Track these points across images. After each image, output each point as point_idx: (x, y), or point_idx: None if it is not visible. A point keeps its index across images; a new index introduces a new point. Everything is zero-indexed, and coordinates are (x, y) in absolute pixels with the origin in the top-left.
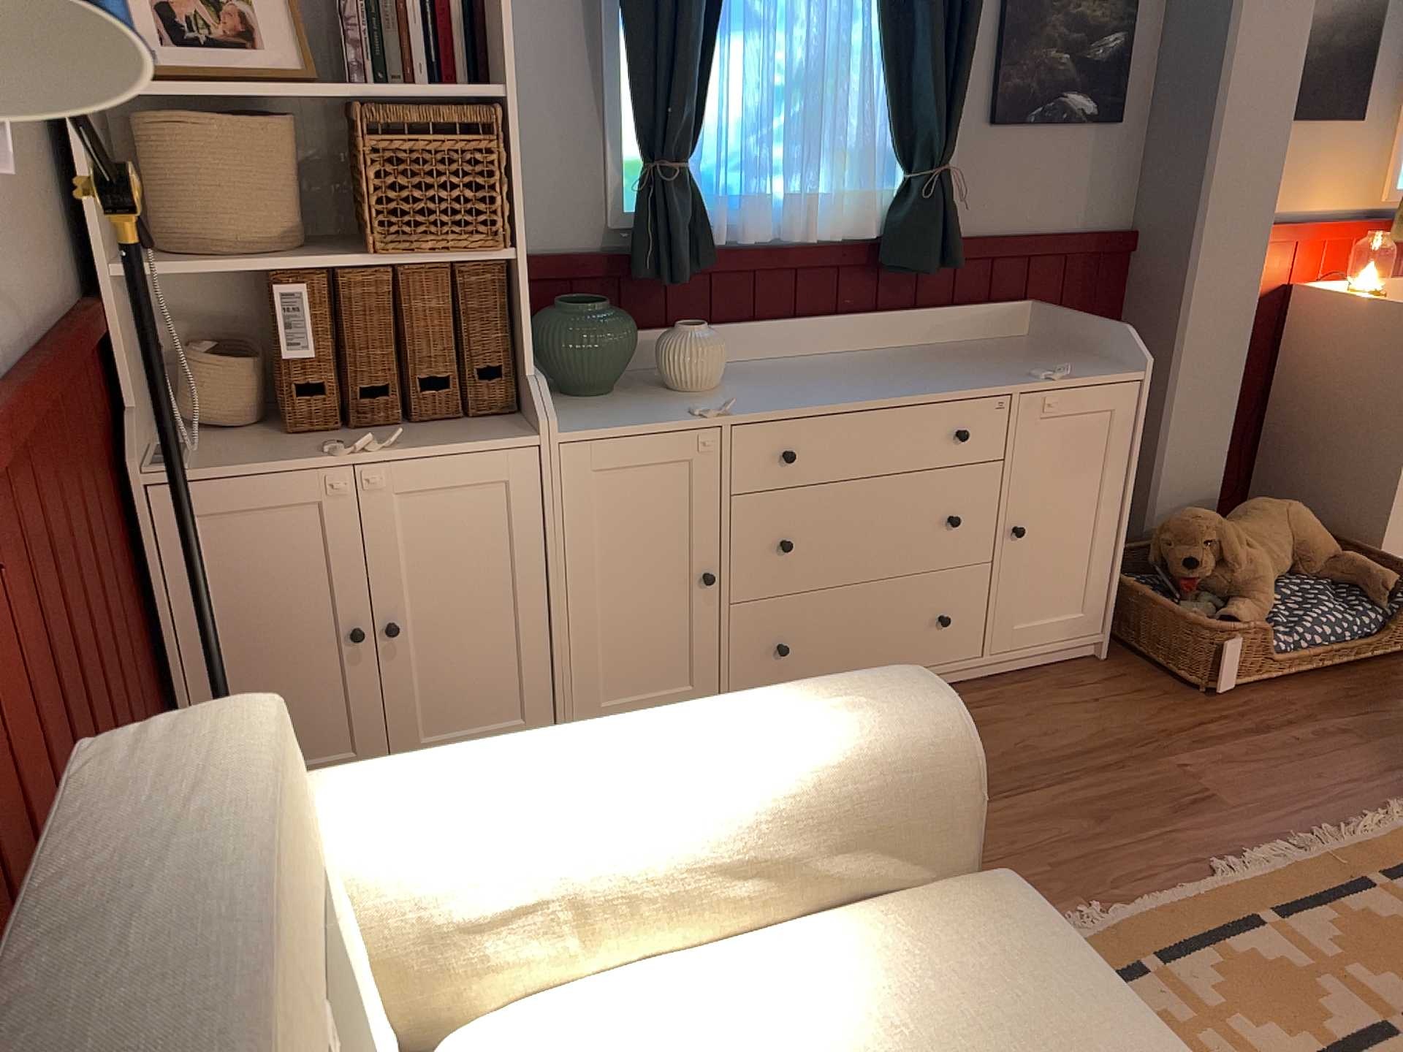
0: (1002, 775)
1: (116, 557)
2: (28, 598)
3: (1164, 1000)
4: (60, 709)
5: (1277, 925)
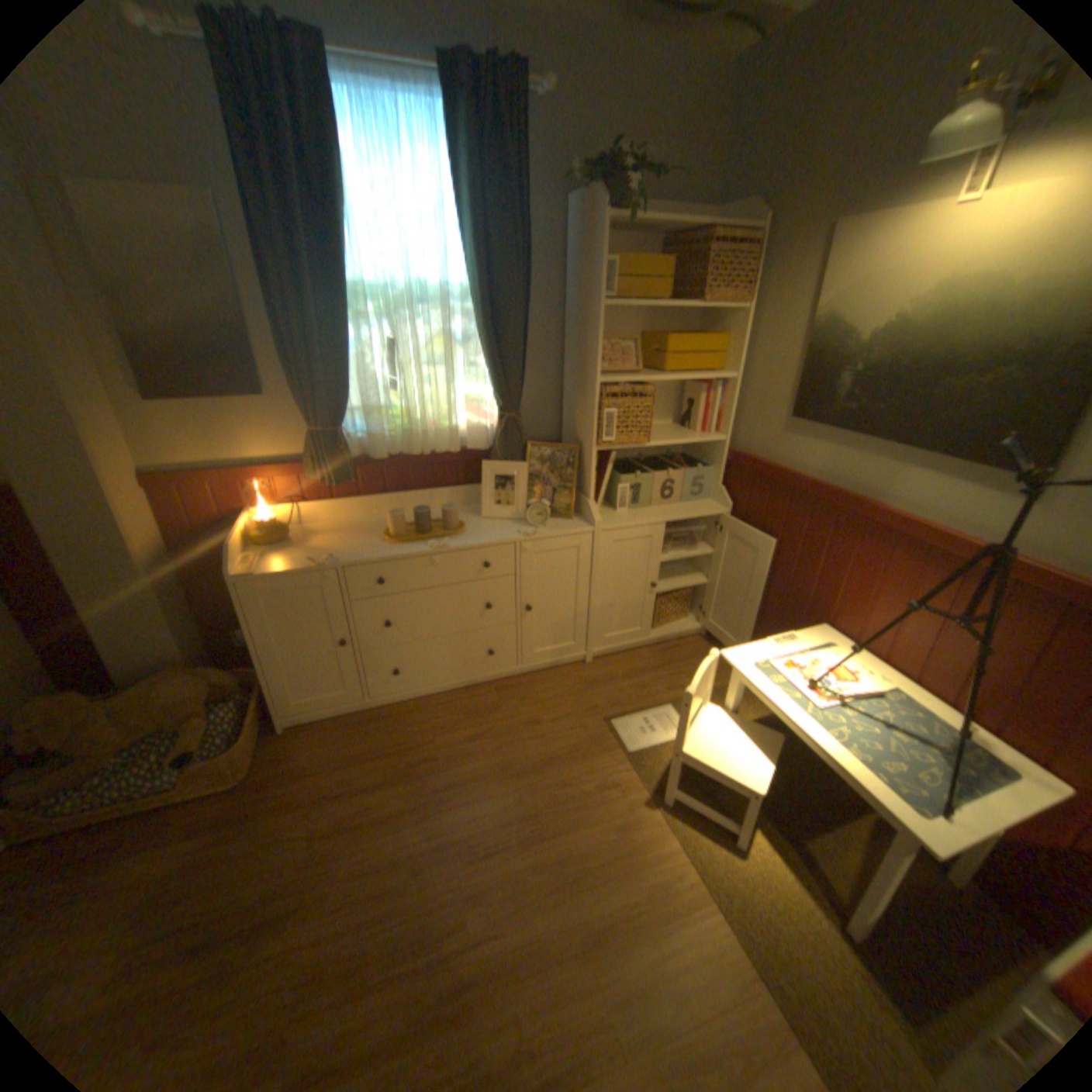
0: None
1: None
2: None
3: None
4: None
5: None
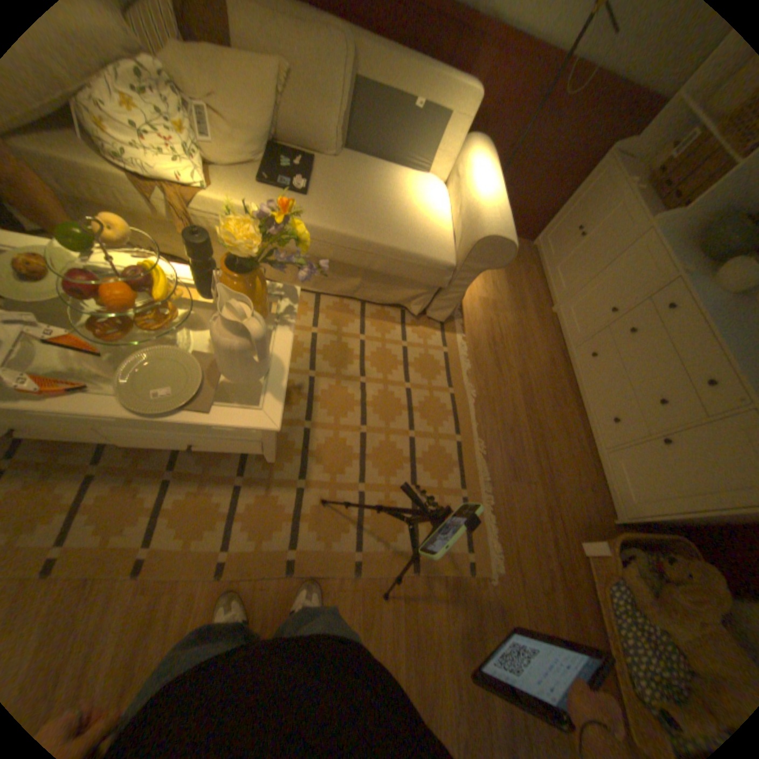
0: (537, 420)
1: (583, 157)
2: (535, 106)
3: (438, 385)
4: (519, 135)
5: (454, 440)
